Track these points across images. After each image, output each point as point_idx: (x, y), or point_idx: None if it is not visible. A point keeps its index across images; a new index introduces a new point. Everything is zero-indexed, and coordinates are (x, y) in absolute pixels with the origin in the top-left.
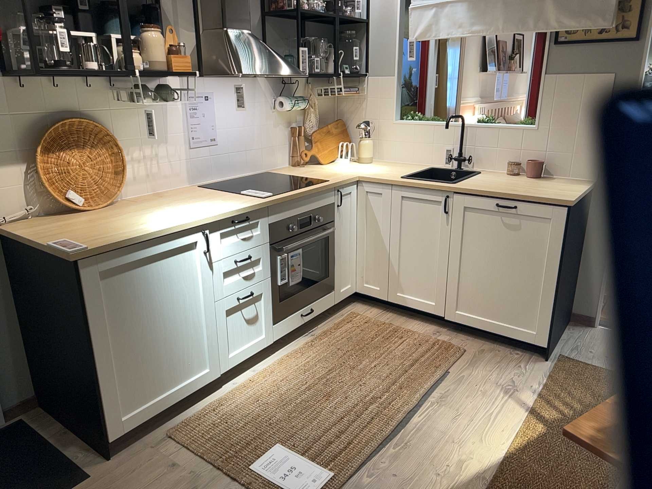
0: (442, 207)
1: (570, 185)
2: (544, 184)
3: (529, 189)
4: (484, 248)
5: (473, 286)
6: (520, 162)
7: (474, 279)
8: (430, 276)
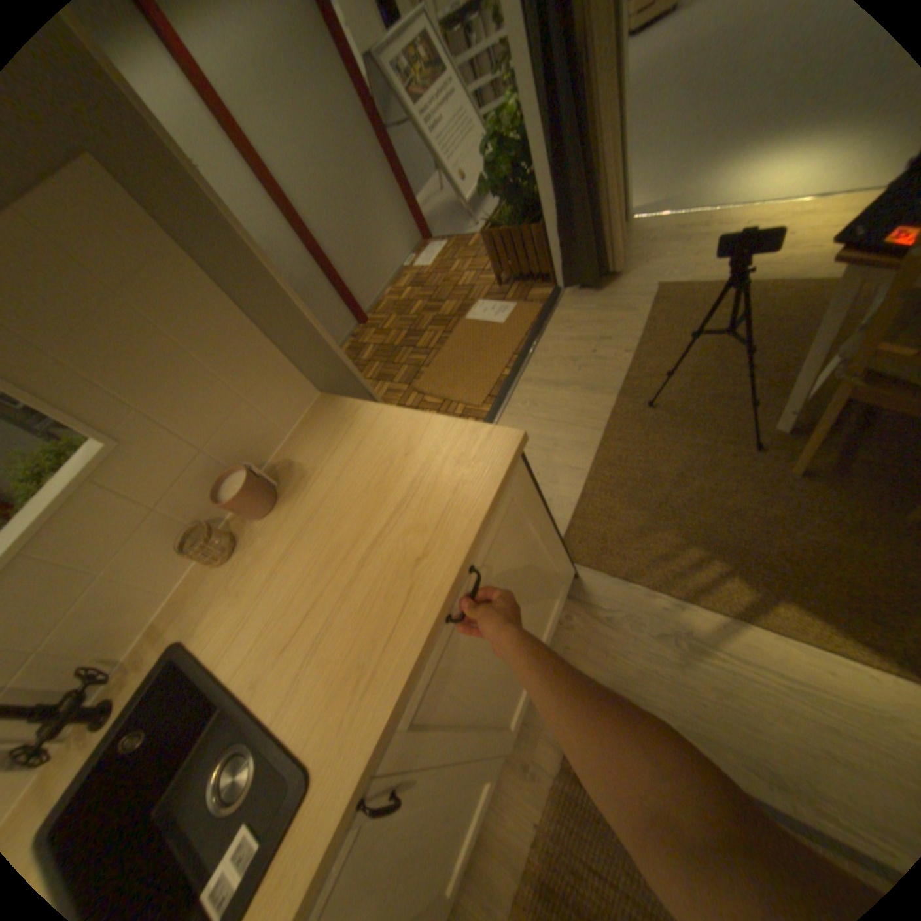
0: (366, 825)
1: (348, 438)
2: (333, 488)
3: (392, 526)
4: (478, 672)
5: (501, 700)
6: (186, 526)
7: (496, 698)
8: (454, 815)
